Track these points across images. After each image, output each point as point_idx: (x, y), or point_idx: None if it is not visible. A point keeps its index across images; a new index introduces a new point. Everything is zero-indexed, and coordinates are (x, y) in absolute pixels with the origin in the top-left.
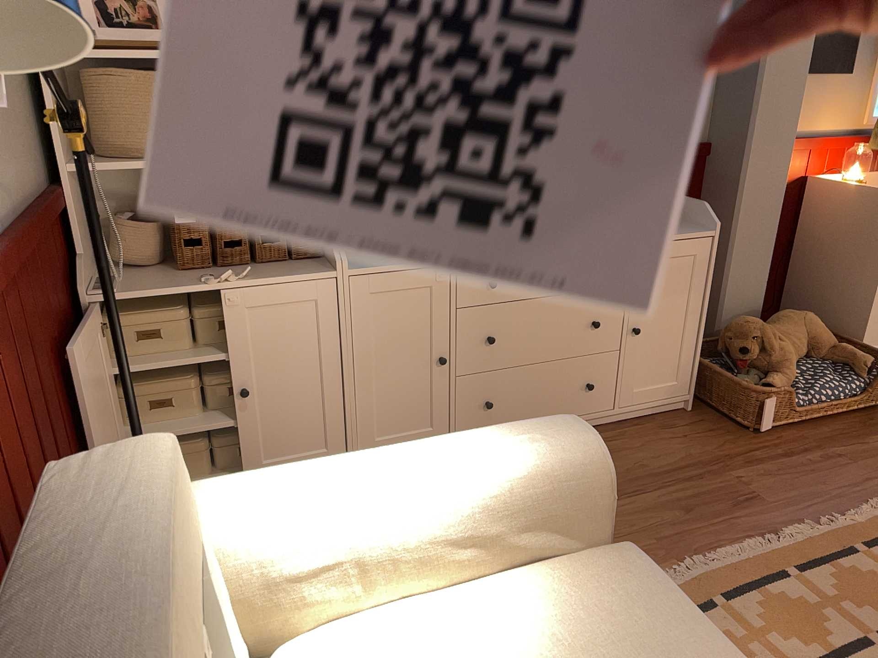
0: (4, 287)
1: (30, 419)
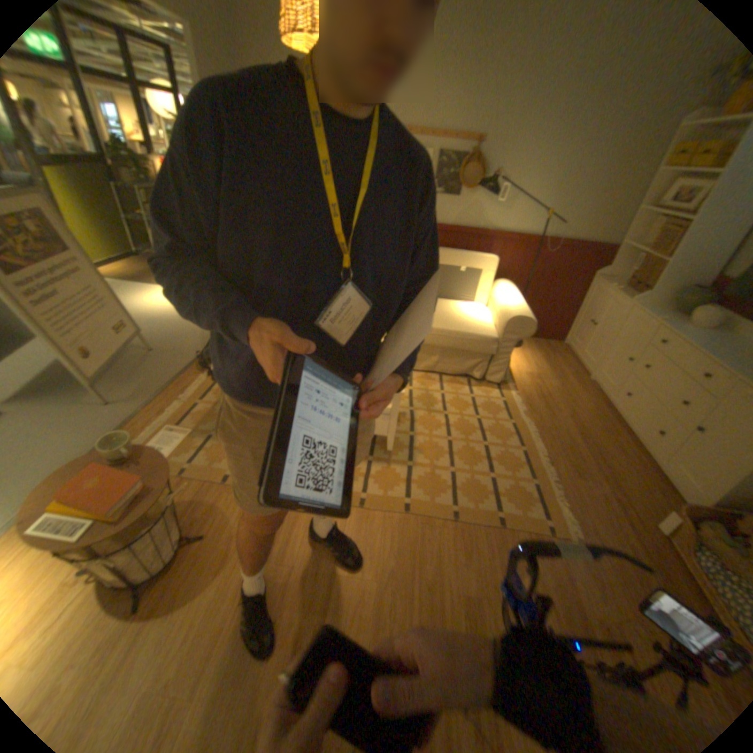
0: (545, 246)
1: (531, 272)
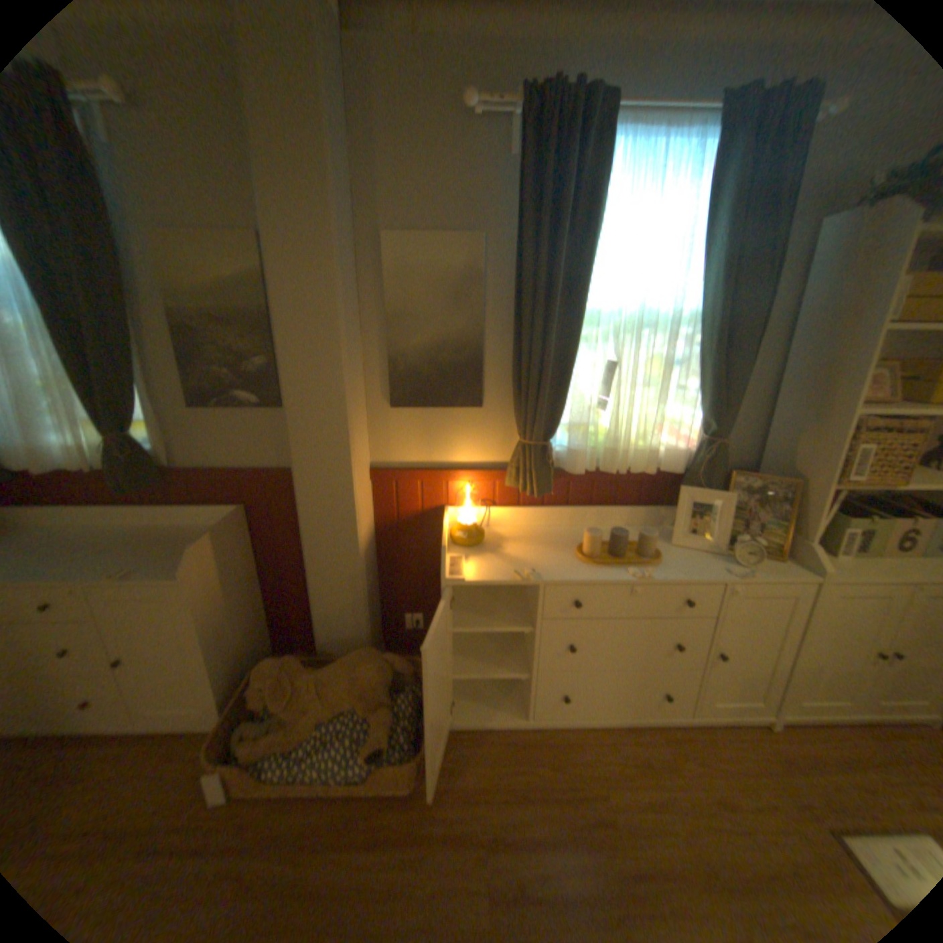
0: None
1: None
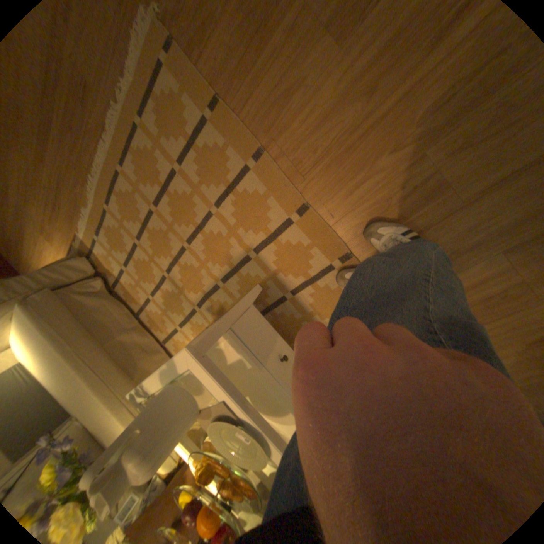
0: None
1: None
